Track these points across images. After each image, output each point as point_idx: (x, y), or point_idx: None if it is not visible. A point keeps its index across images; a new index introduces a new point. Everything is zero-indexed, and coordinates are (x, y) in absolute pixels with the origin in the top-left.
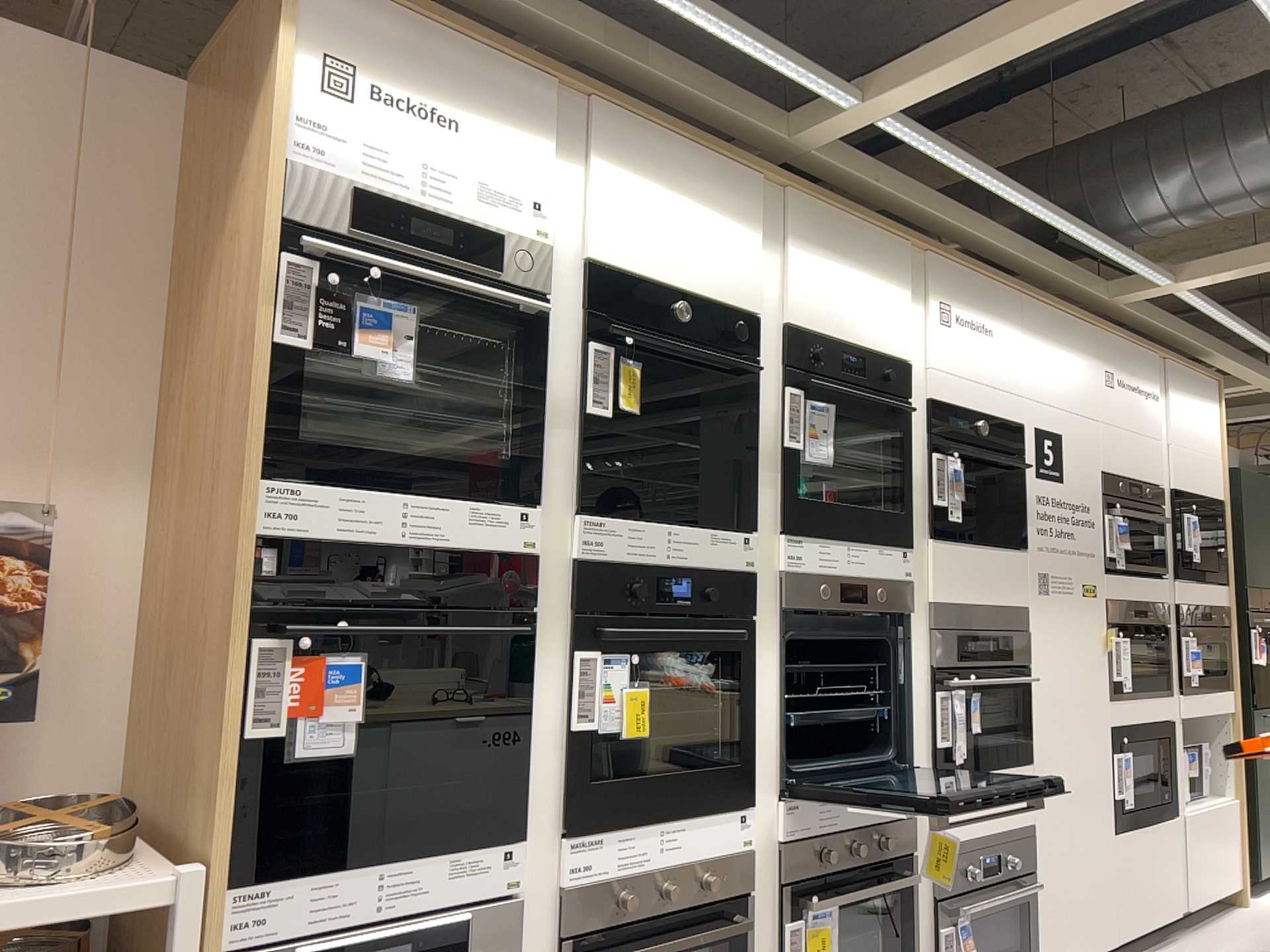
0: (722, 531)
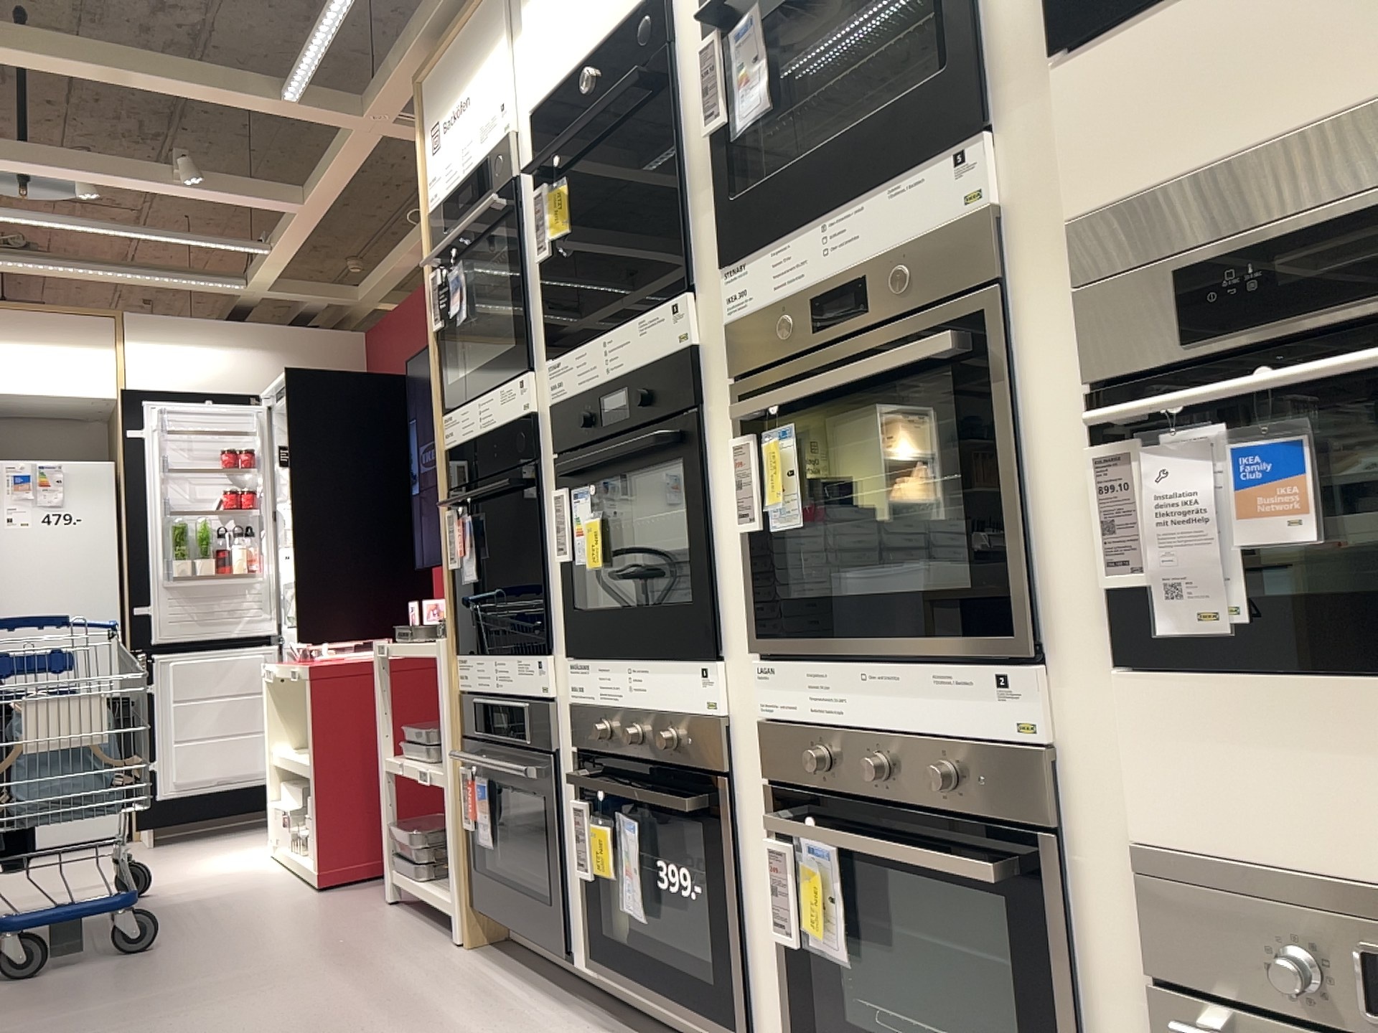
0: (650, 310)
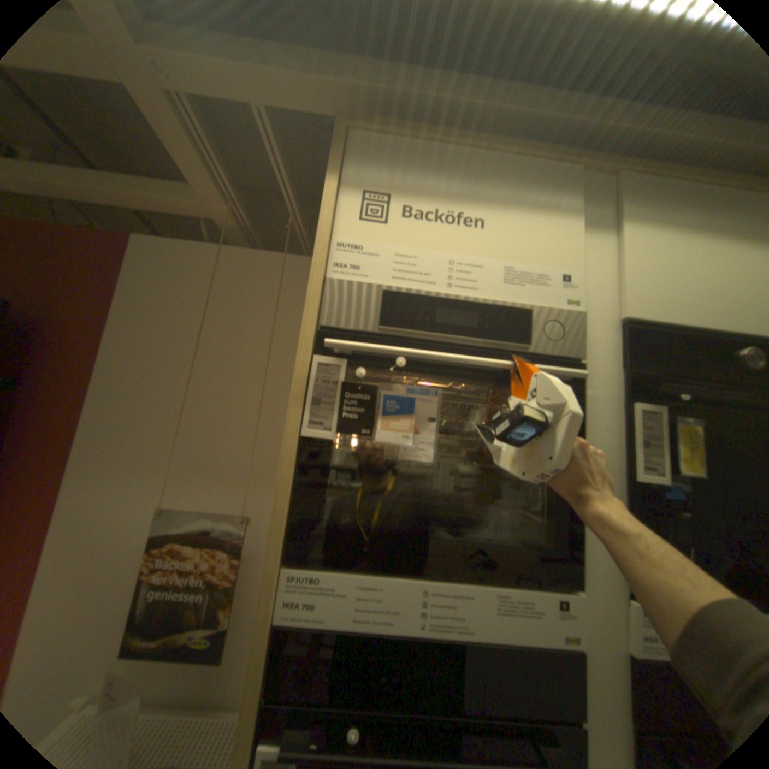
0: None
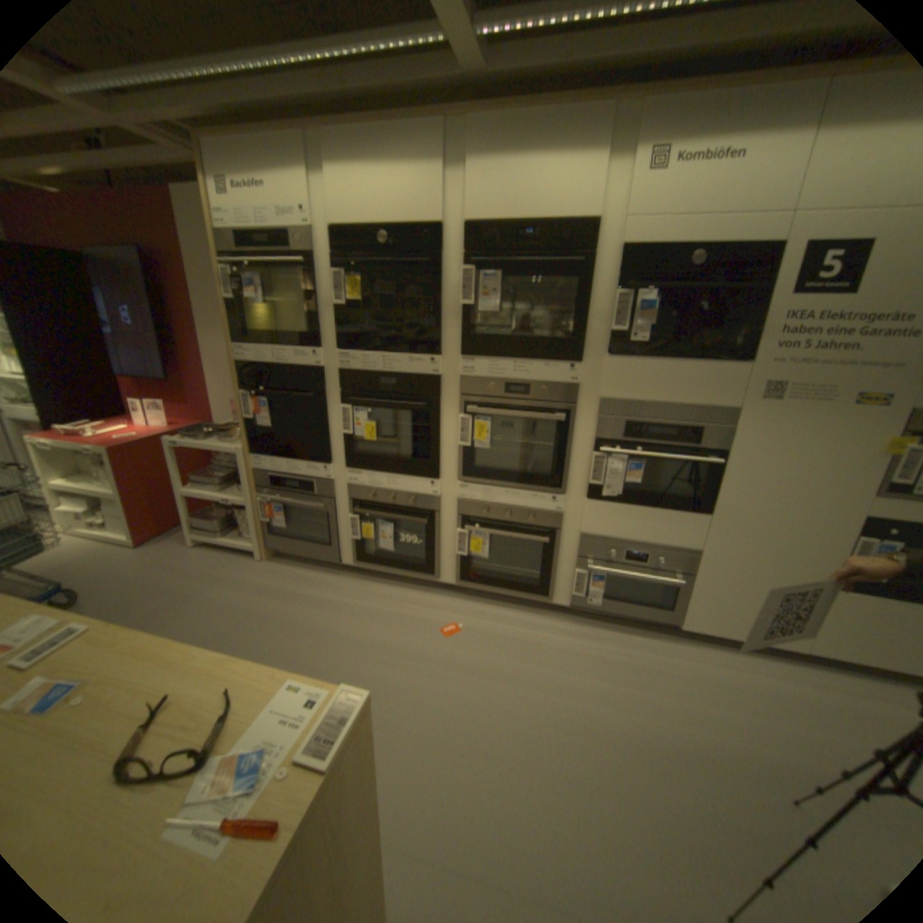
0: (417, 357)
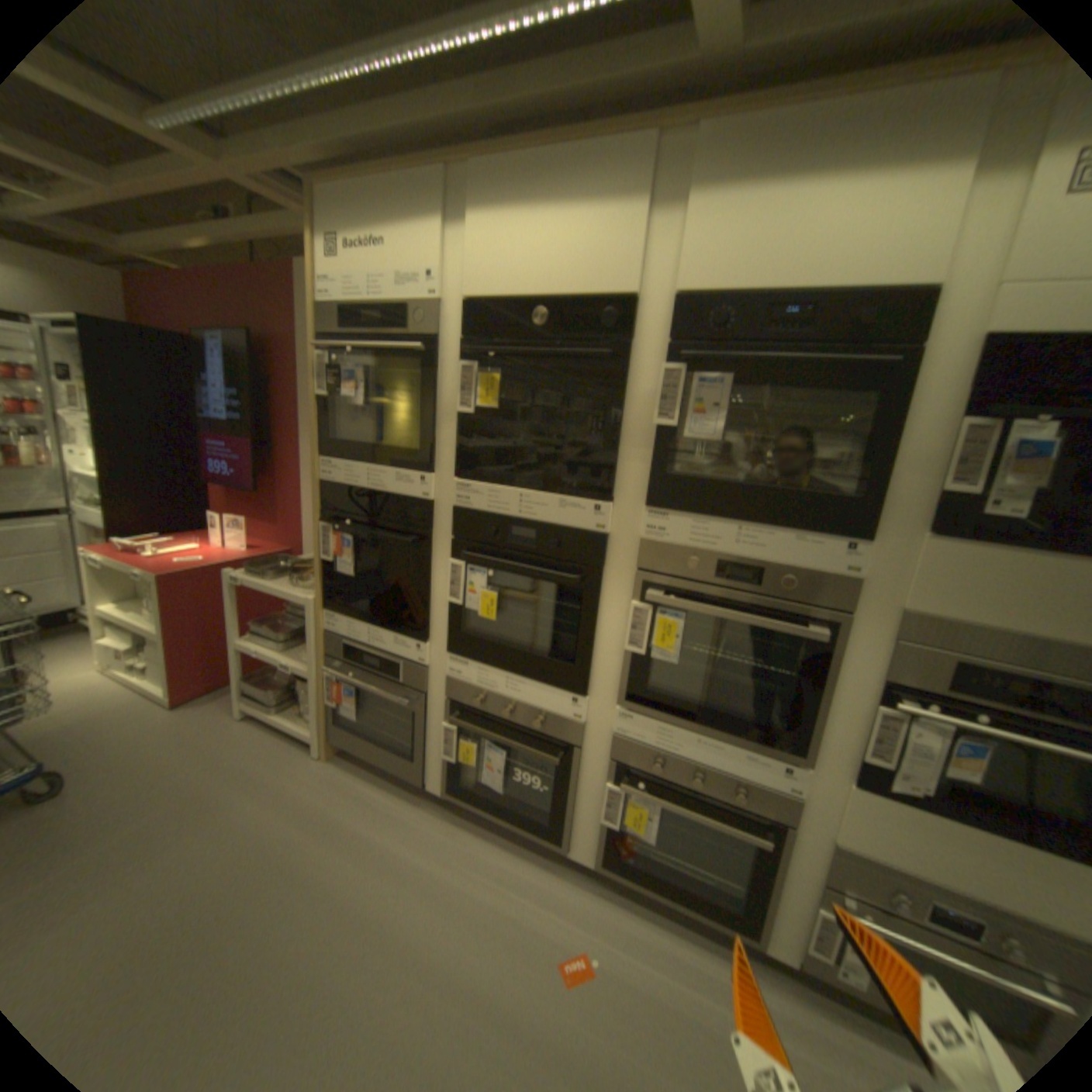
0: (574, 501)
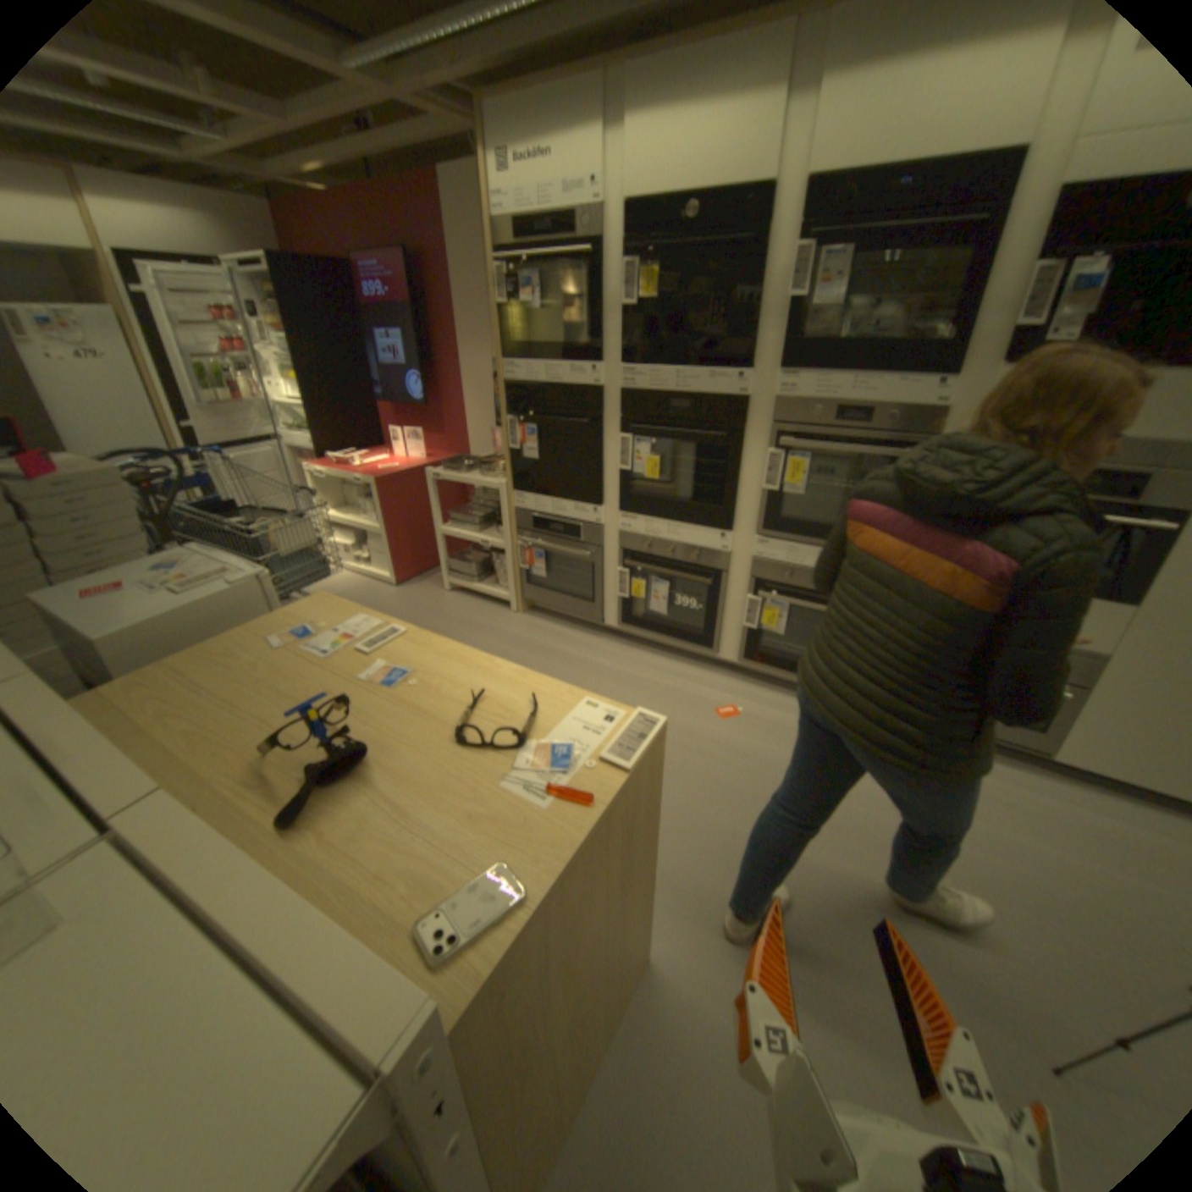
0: (720, 372)
